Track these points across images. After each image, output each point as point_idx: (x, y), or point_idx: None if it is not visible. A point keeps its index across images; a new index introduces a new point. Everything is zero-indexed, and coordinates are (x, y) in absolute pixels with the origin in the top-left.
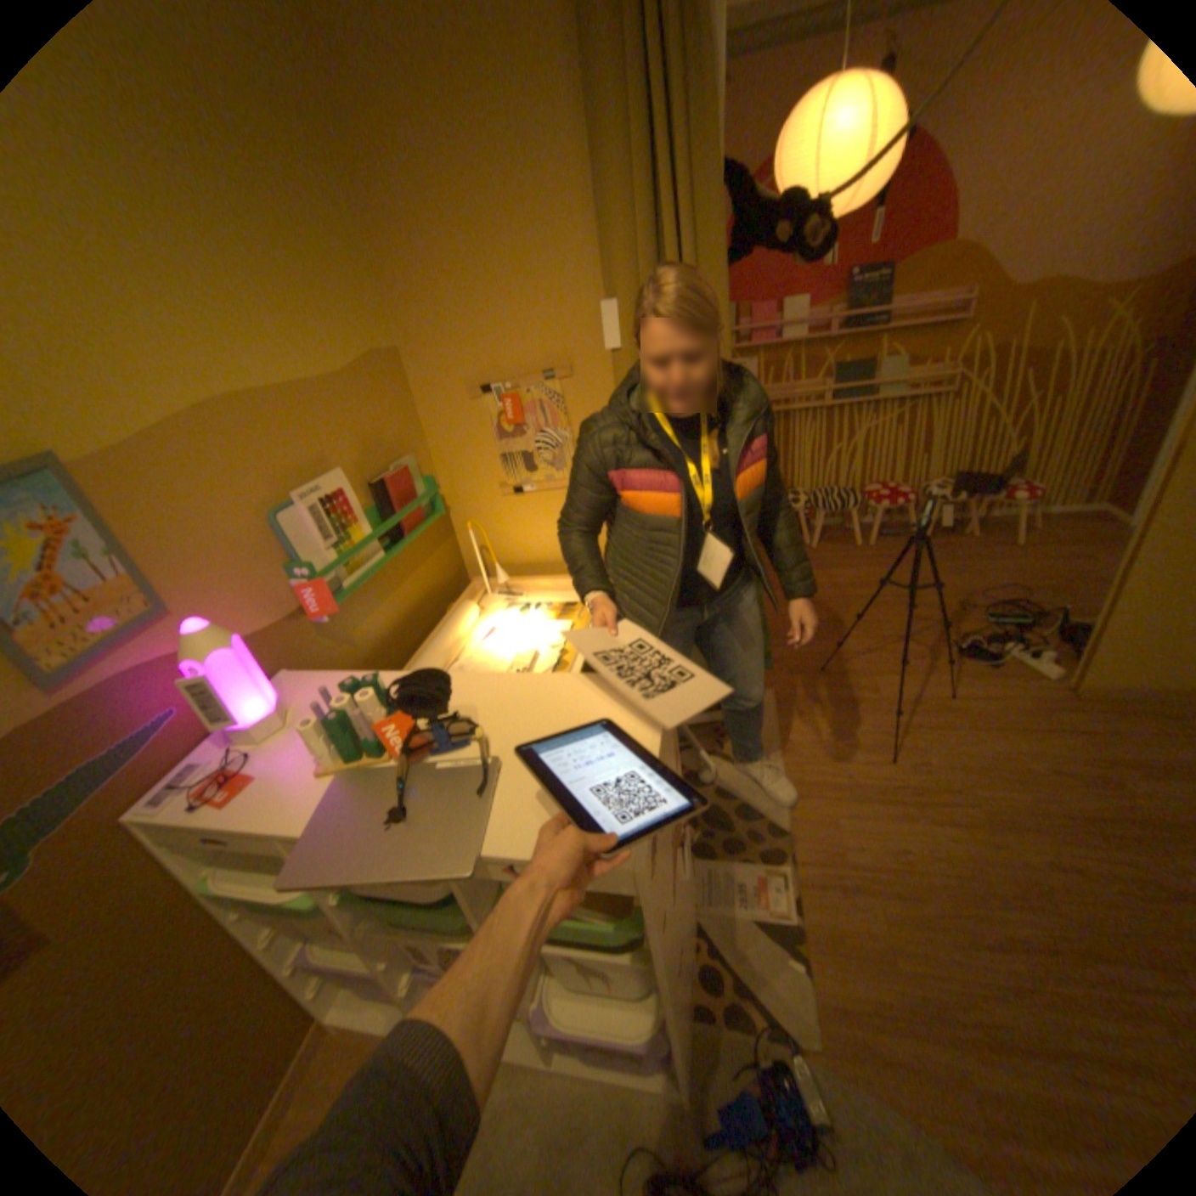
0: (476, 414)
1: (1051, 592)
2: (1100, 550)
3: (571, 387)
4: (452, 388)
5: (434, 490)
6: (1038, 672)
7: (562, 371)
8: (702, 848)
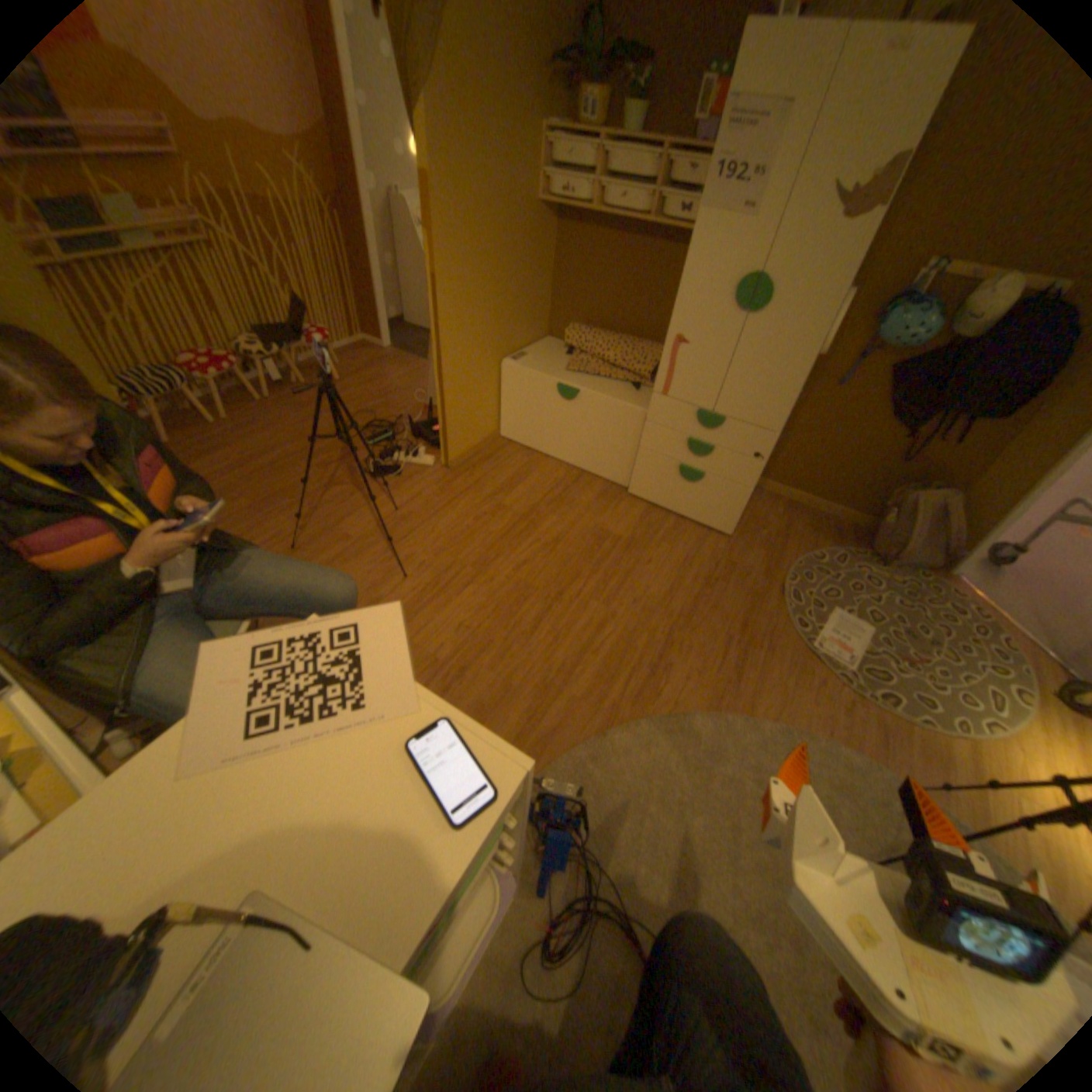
0: None
1: (383, 410)
2: (383, 372)
3: None
4: None
5: None
6: (421, 467)
7: None
8: None
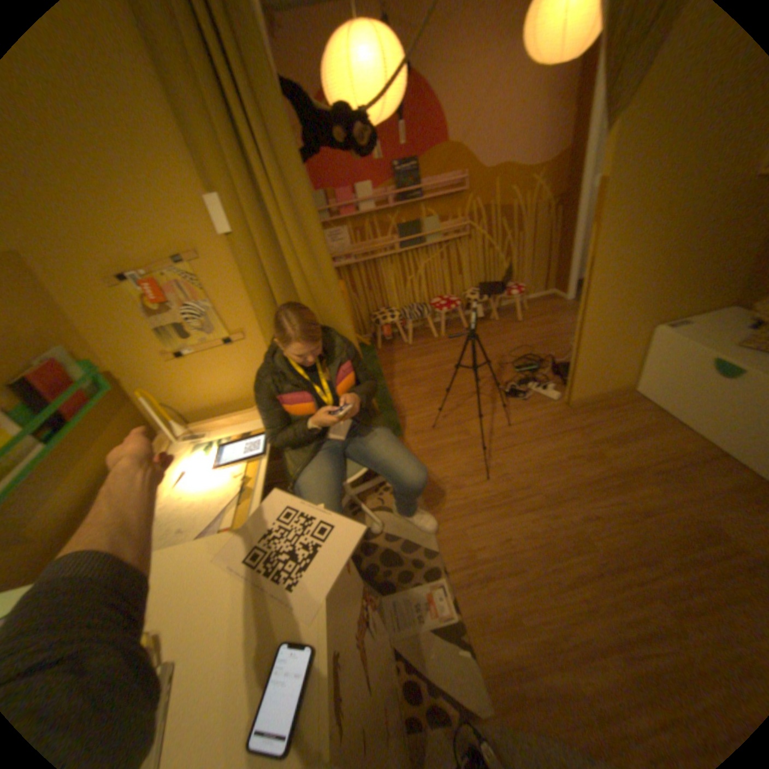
0: (117, 299)
1: (540, 346)
2: (556, 317)
3: (199, 267)
4: (85, 280)
5: (90, 372)
6: (546, 397)
7: (187, 255)
8: (384, 586)
